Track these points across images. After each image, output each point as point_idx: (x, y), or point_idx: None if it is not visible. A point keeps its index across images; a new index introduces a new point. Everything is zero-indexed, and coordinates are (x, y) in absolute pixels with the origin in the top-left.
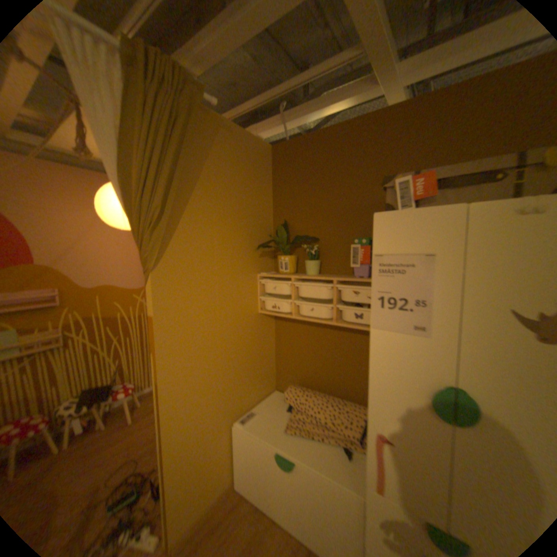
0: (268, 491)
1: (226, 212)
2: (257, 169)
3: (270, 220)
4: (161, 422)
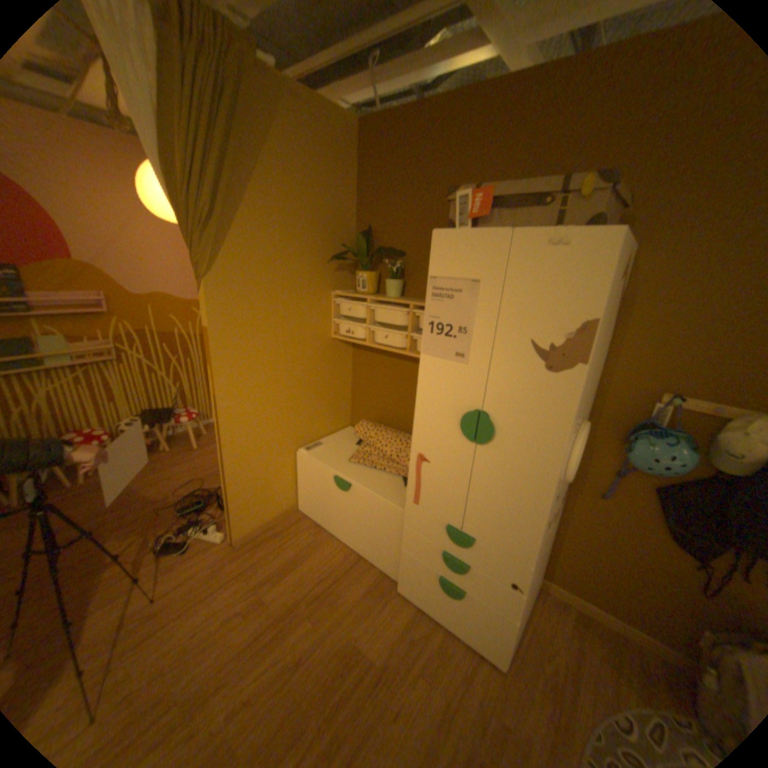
0: (329, 511)
1: (292, 212)
2: (336, 153)
3: (352, 224)
4: (221, 434)
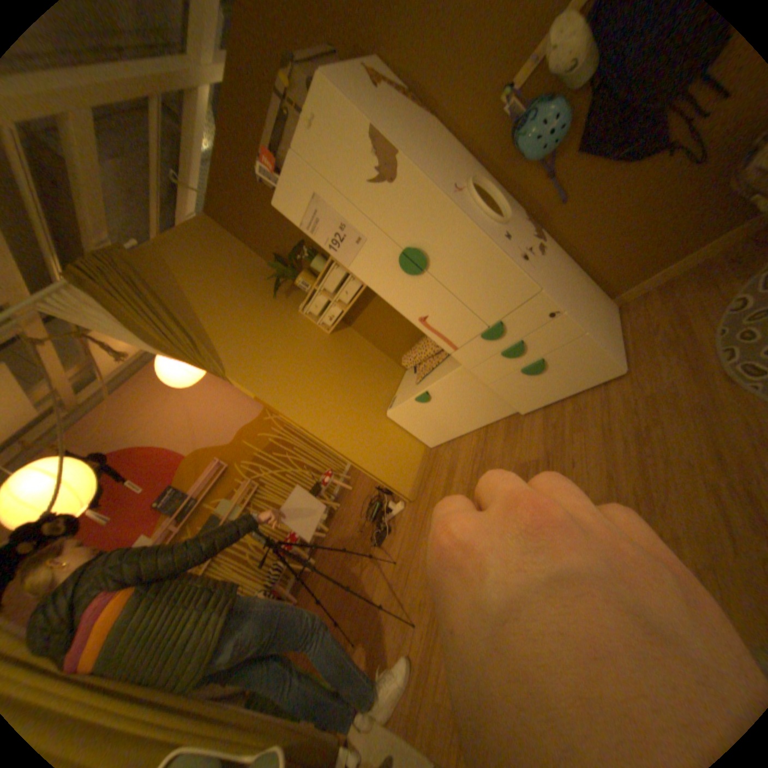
0: (440, 423)
1: (228, 294)
2: (214, 241)
3: (265, 263)
4: (327, 442)
